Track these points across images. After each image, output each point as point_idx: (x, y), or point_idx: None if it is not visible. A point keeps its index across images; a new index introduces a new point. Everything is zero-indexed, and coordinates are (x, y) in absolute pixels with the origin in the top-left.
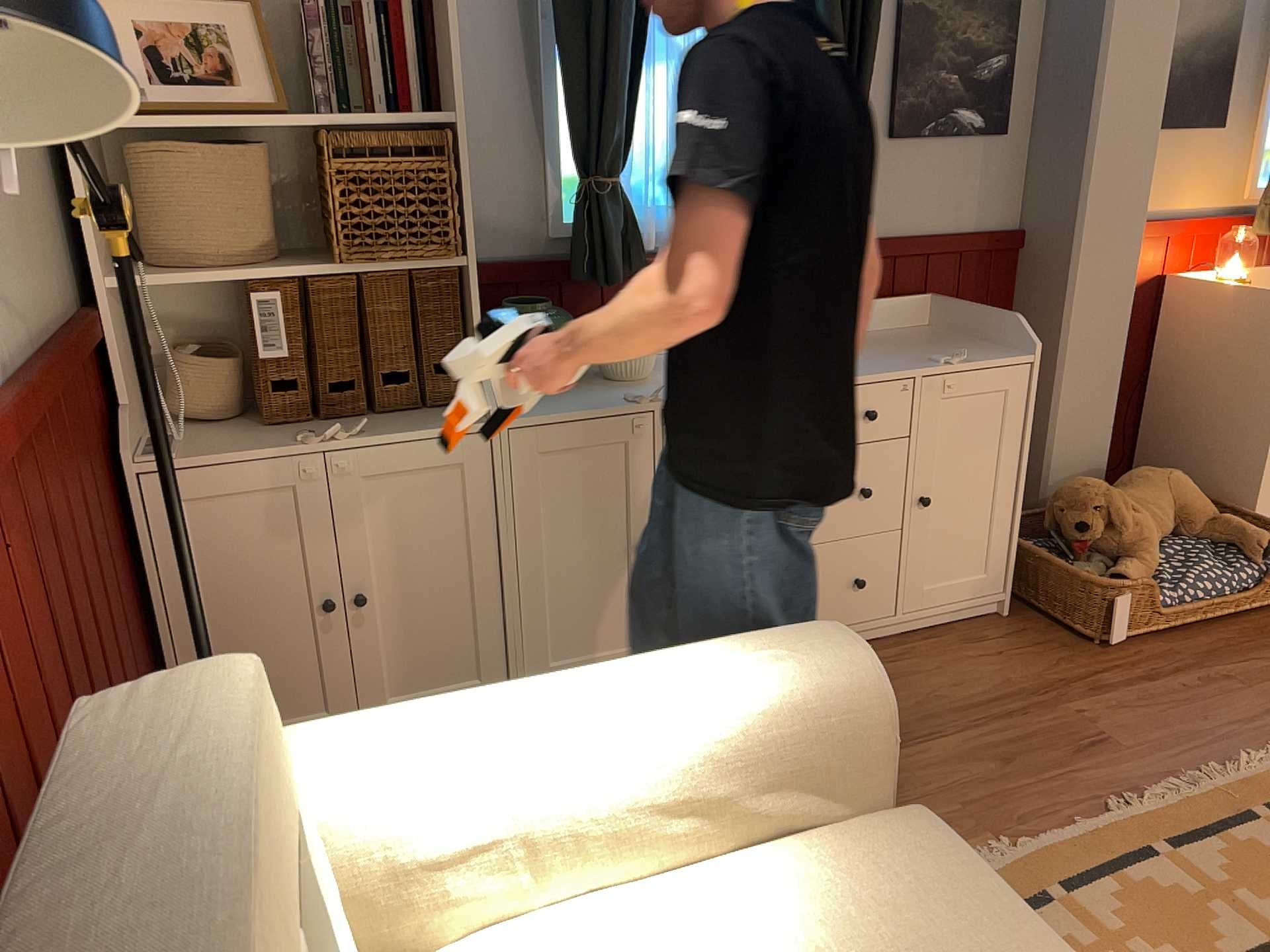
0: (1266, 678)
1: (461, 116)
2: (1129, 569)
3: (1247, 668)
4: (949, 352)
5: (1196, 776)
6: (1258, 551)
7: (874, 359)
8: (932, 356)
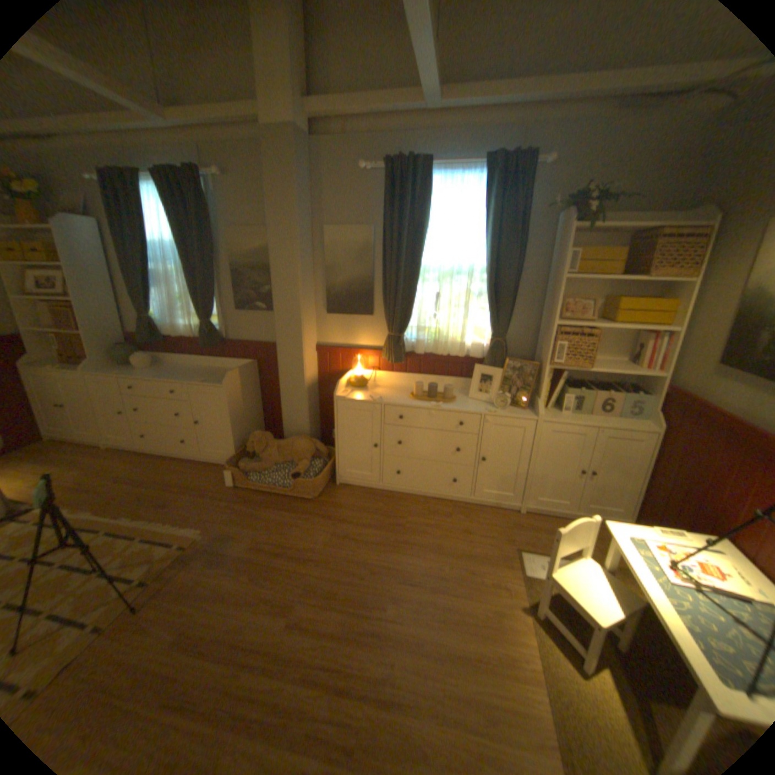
0: (240, 516)
1: (73, 301)
2: (252, 466)
3: (244, 511)
4: (207, 380)
5: (152, 526)
6: (291, 476)
7: (192, 377)
8: (204, 380)
